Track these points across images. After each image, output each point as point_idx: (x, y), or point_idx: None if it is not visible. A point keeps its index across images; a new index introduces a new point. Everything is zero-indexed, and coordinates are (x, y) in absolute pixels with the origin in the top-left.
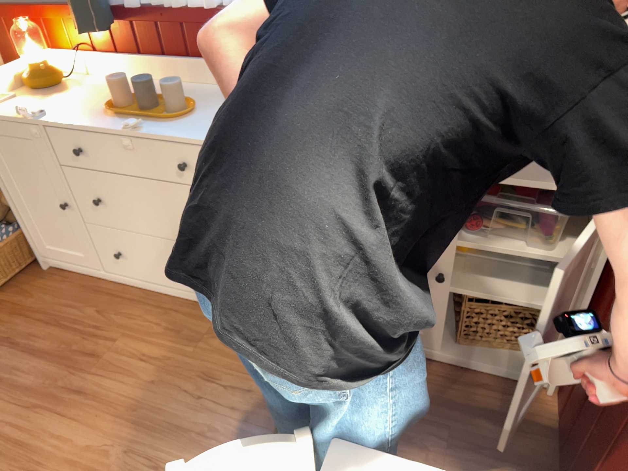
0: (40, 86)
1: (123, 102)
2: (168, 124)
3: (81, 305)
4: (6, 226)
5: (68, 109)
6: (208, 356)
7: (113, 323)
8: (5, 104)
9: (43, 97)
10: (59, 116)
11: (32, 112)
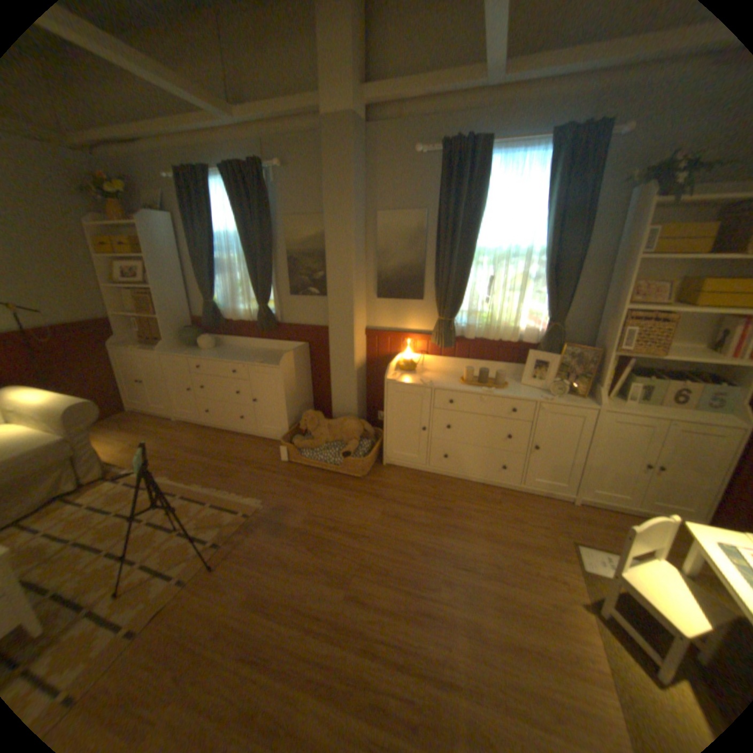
0: (408, 369)
1: (468, 379)
2: (499, 390)
3: (417, 485)
4: (363, 440)
5: (435, 381)
6: (511, 513)
7: (443, 494)
8: (396, 376)
9: (410, 374)
10: (435, 384)
11: (421, 381)
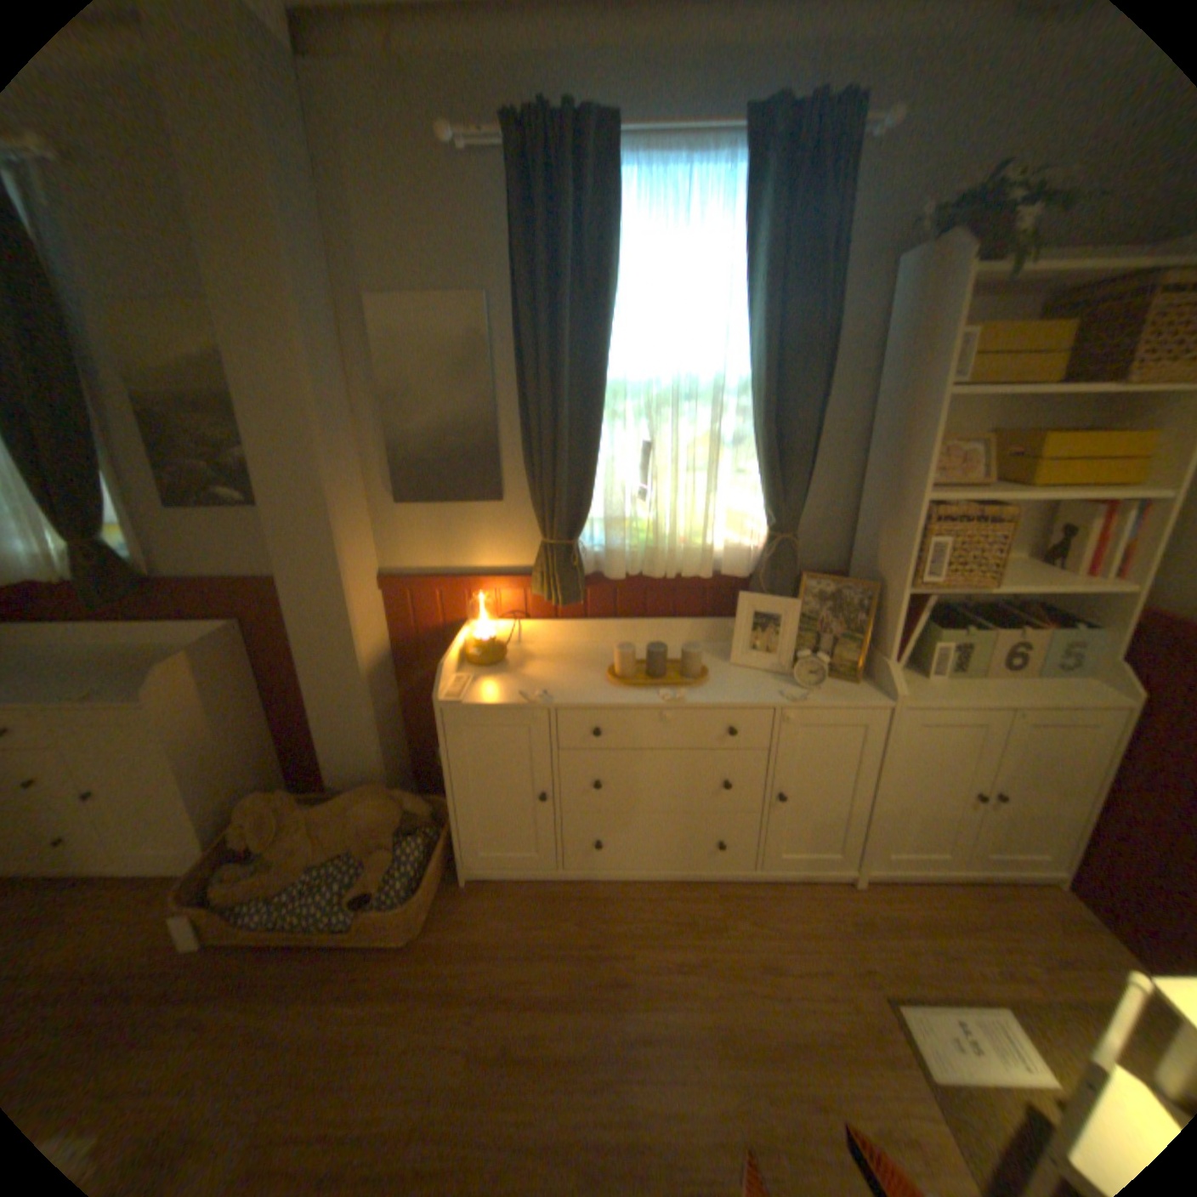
0: (490, 661)
1: (628, 671)
2: (696, 689)
3: (544, 927)
4: (404, 841)
5: (554, 684)
6: (752, 950)
7: (606, 939)
8: (464, 686)
9: (496, 672)
10: (556, 694)
11: (524, 693)
